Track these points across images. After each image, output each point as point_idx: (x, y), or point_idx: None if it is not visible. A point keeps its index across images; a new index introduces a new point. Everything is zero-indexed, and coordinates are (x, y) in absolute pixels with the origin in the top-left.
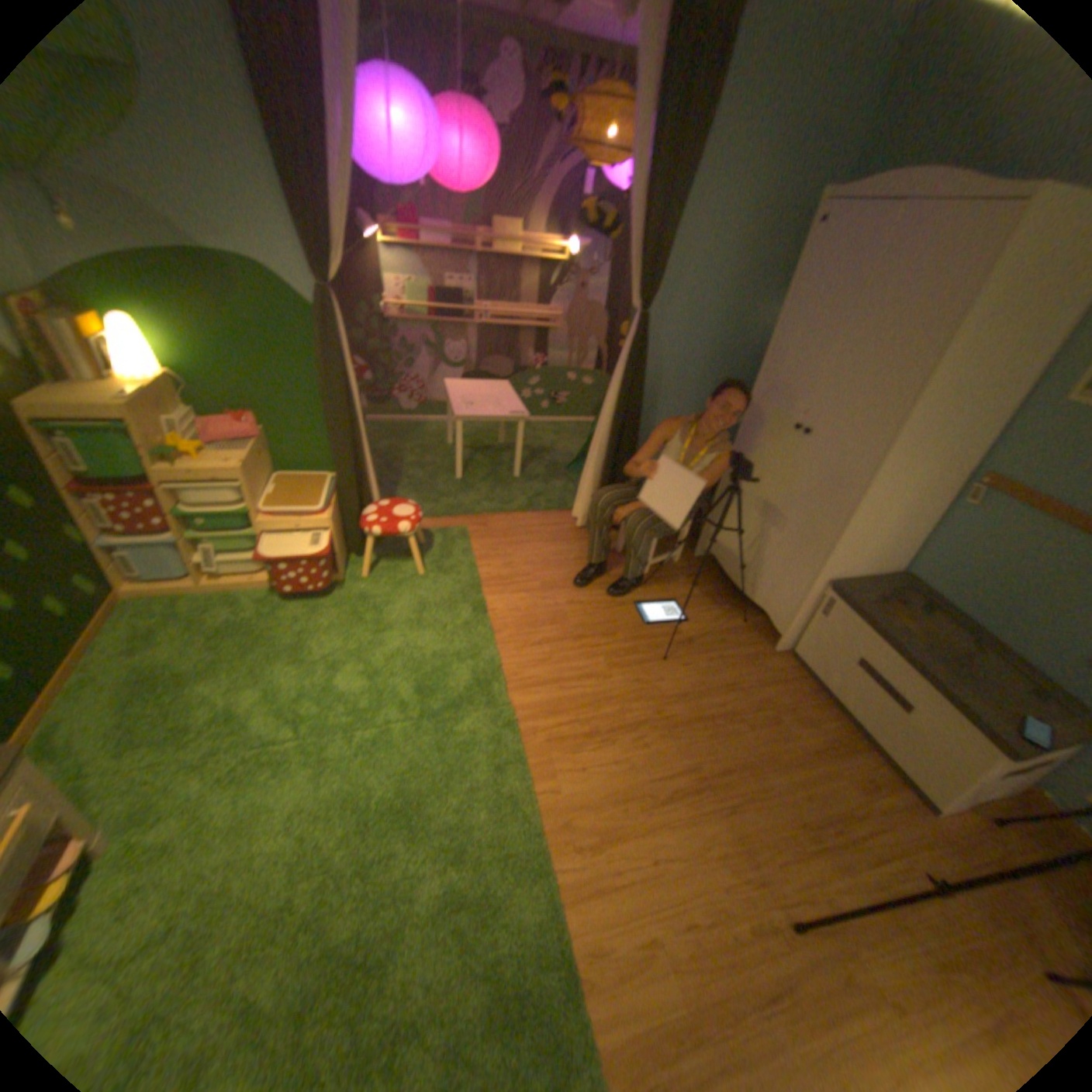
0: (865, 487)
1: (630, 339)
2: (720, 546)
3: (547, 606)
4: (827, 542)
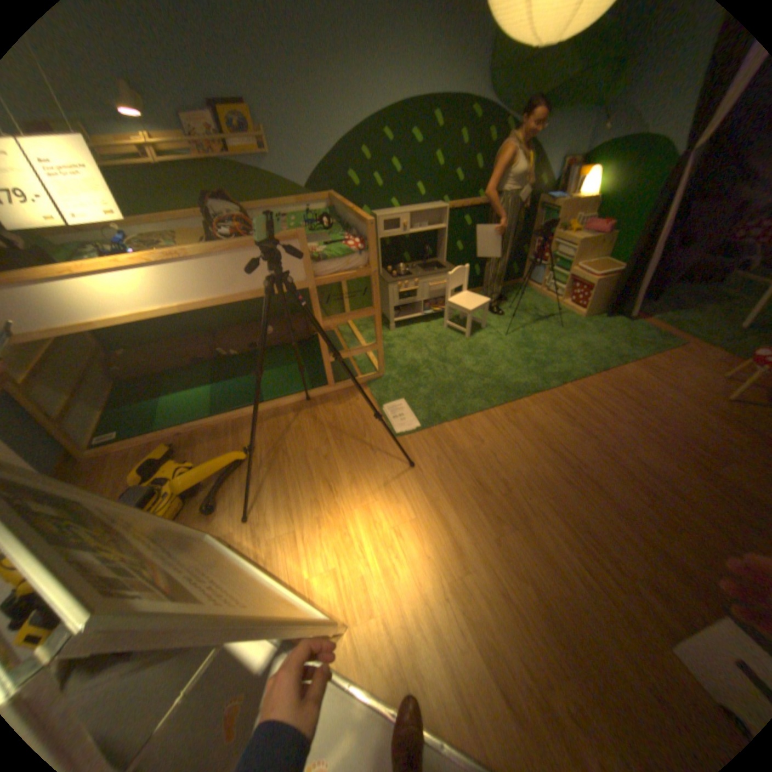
0: None
1: None
2: None
3: (657, 391)
4: None
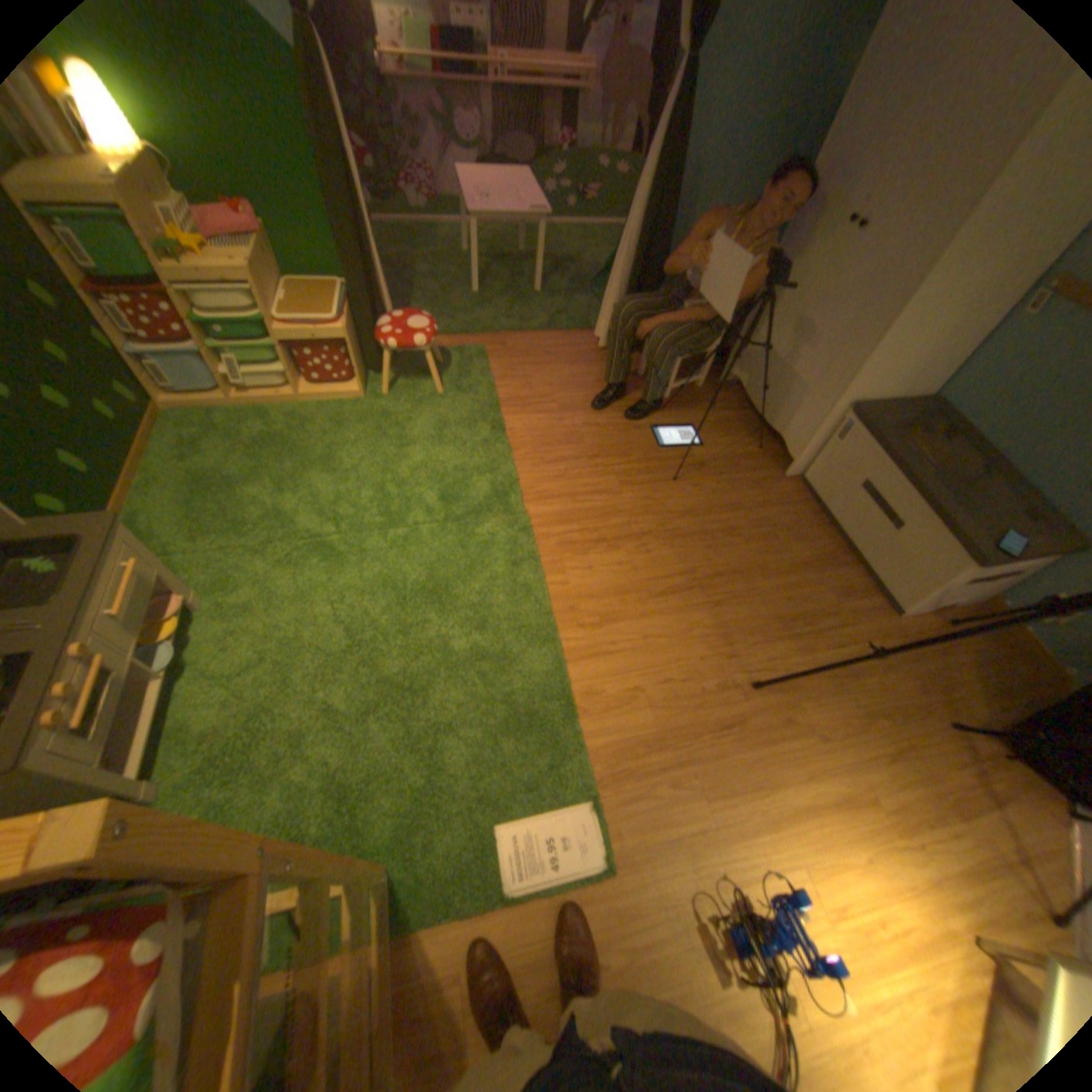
0: (910, 292)
1: (672, 99)
2: (746, 370)
3: (563, 428)
4: (856, 358)
